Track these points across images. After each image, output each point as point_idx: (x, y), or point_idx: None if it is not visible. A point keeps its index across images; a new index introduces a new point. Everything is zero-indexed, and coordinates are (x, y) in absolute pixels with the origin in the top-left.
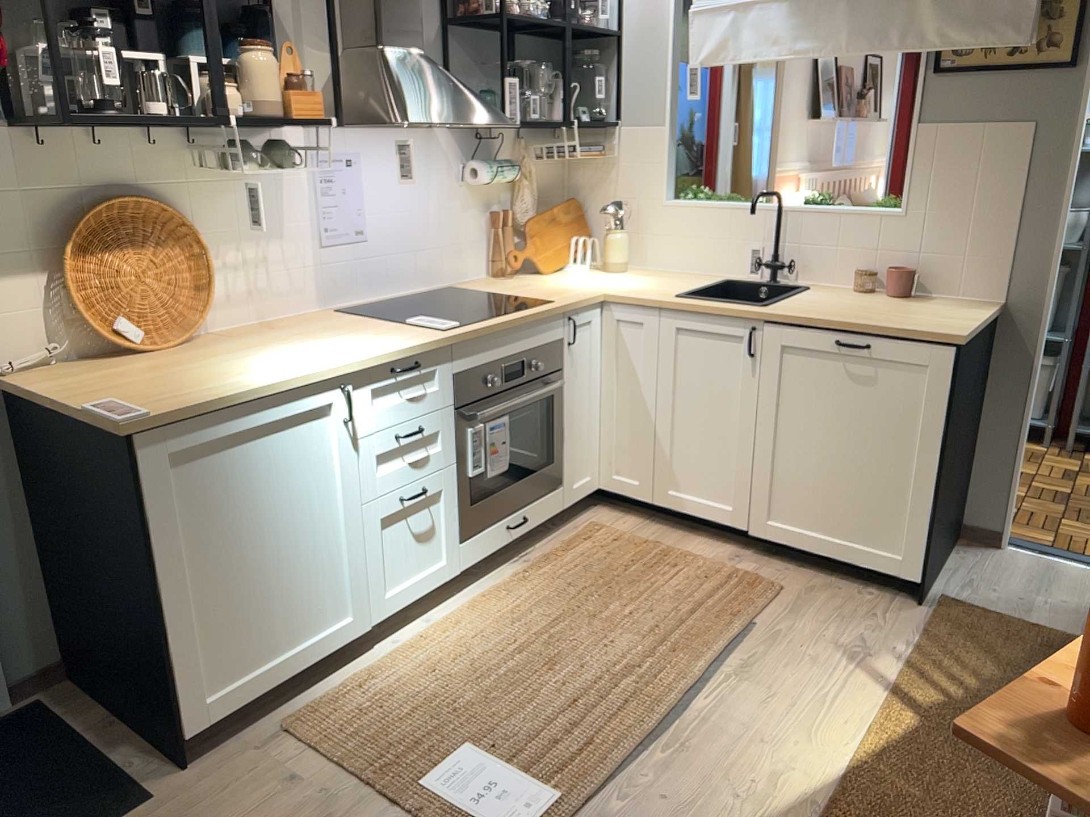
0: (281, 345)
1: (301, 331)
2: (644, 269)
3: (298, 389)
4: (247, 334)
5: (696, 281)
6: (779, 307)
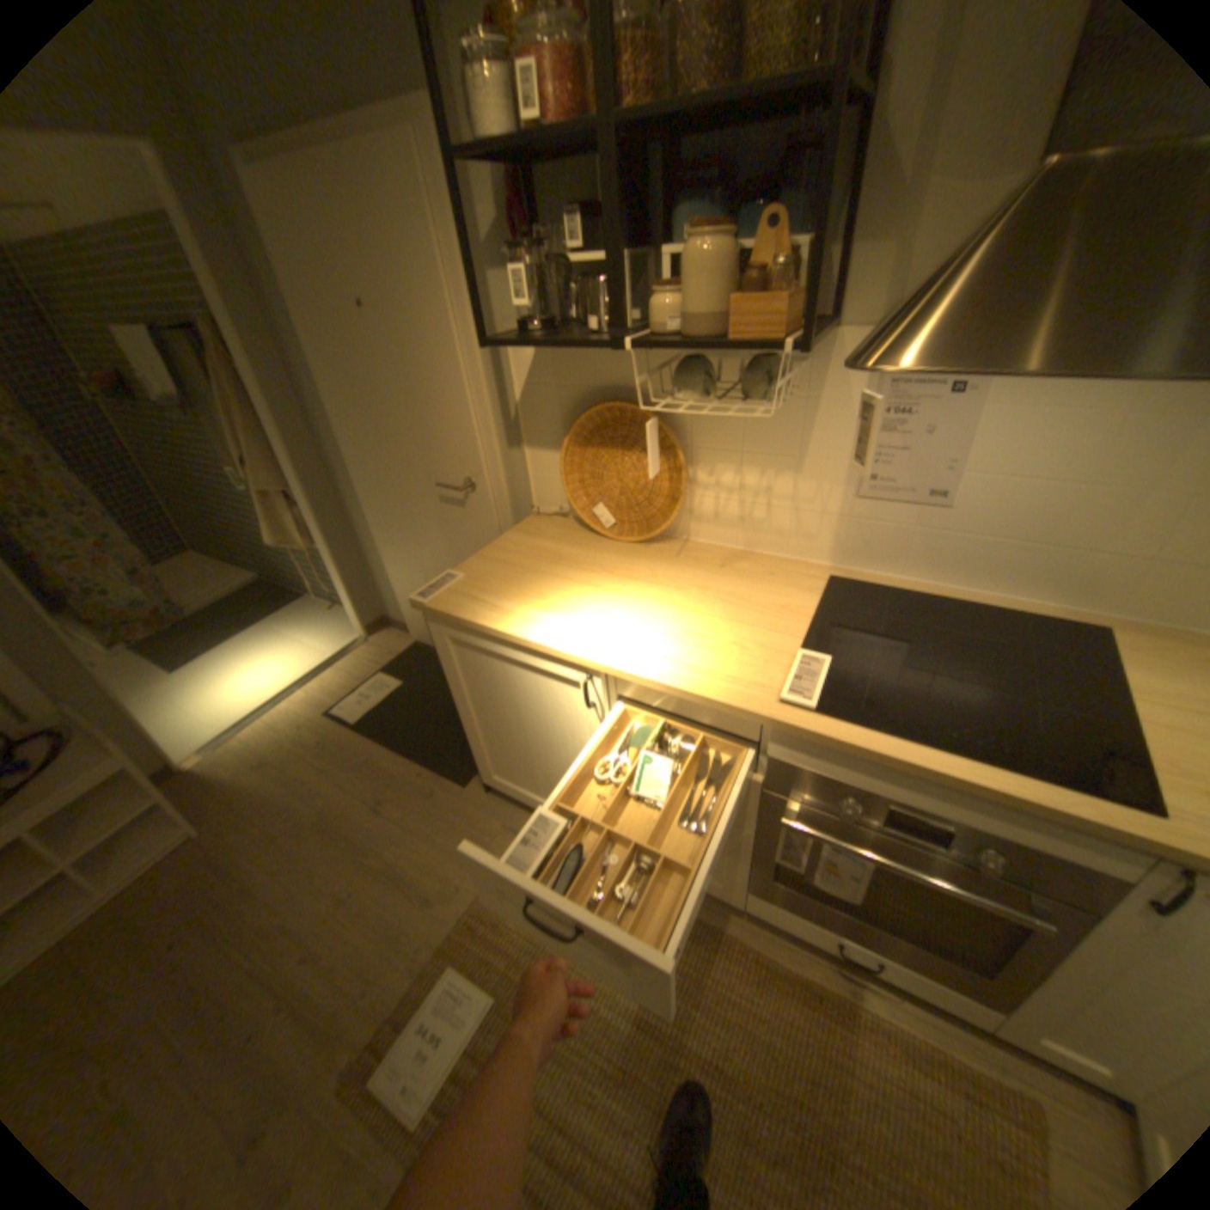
0: (657, 591)
1: (723, 583)
2: None
3: (541, 649)
4: (695, 558)
5: None
6: None
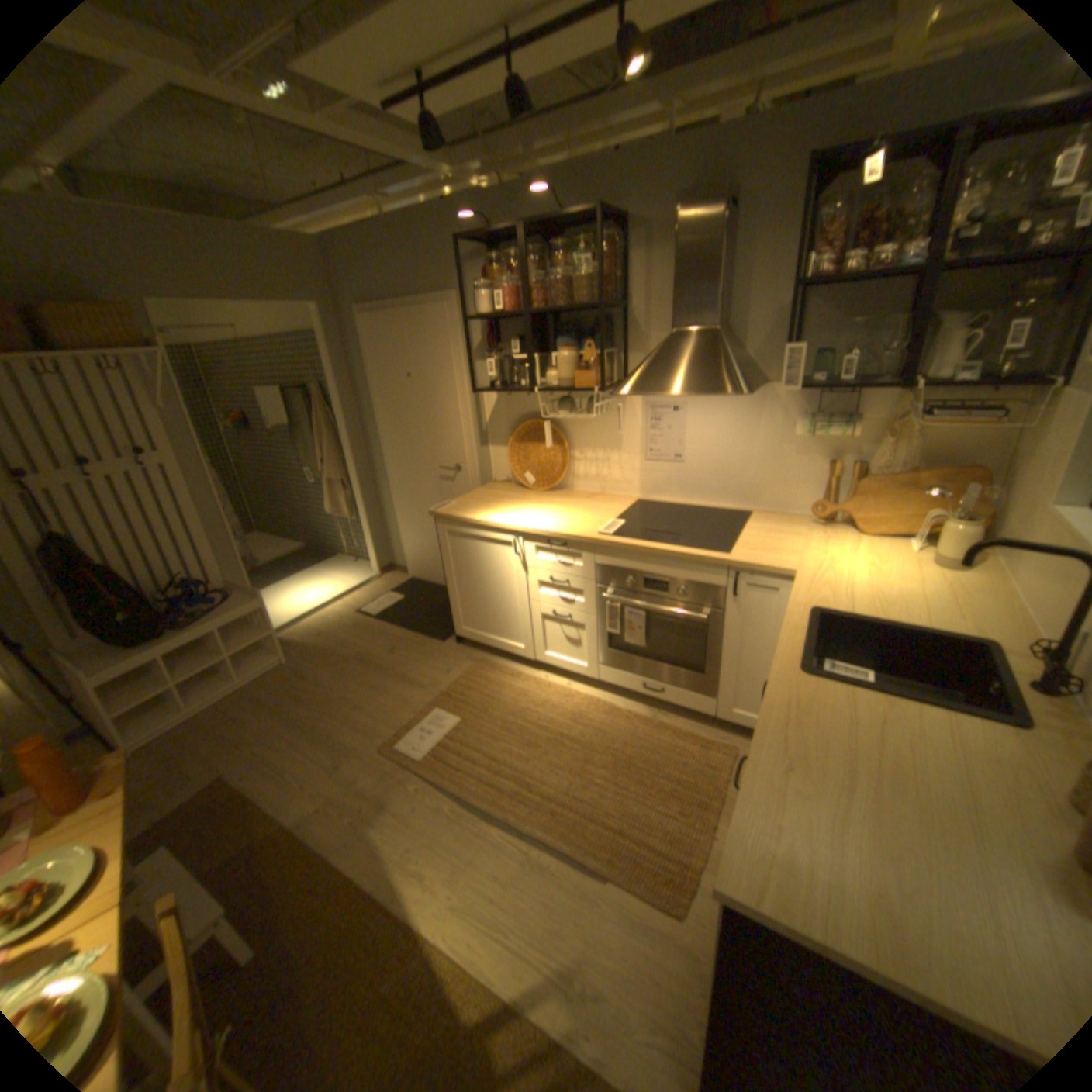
0: (552, 507)
1: (584, 504)
2: (998, 582)
3: (493, 528)
4: (574, 496)
5: (963, 621)
6: (812, 685)
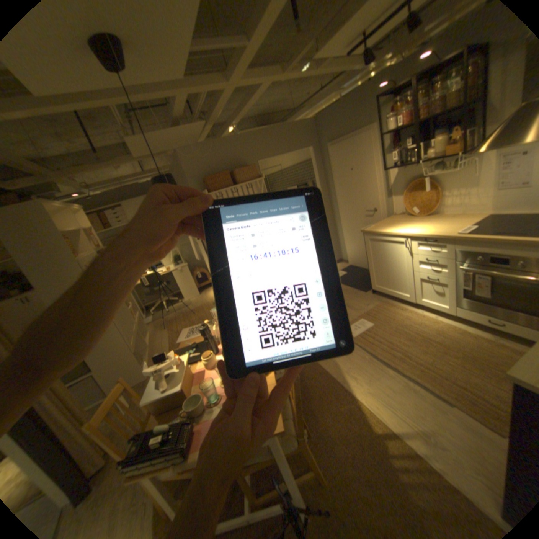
0: (428, 223)
1: (450, 220)
2: None
3: (393, 235)
4: (443, 216)
5: None
6: None
